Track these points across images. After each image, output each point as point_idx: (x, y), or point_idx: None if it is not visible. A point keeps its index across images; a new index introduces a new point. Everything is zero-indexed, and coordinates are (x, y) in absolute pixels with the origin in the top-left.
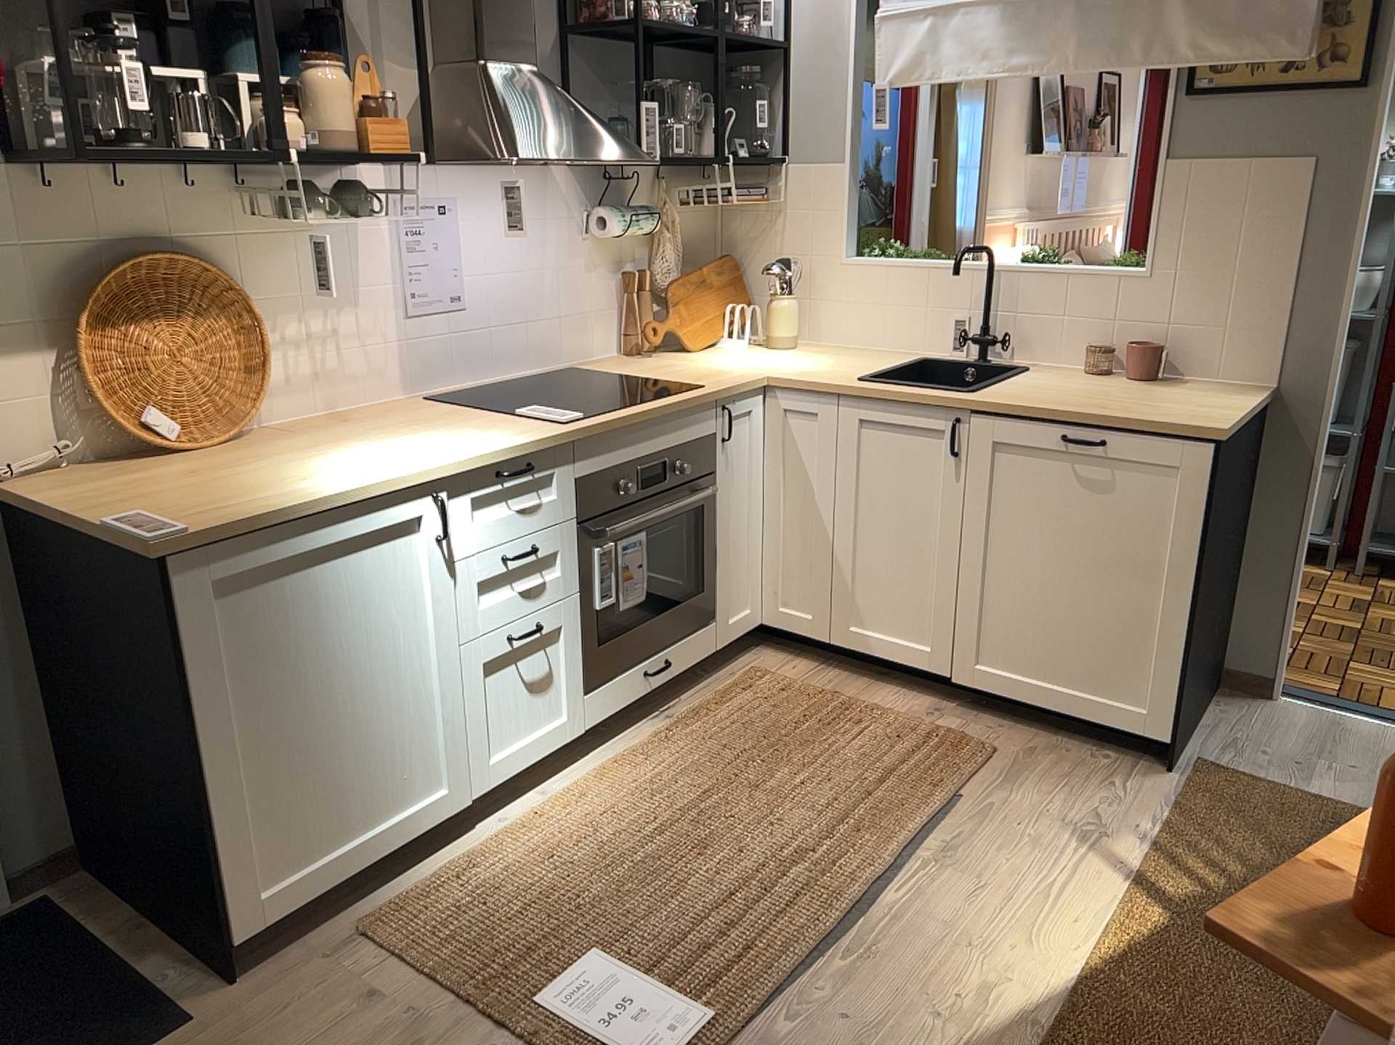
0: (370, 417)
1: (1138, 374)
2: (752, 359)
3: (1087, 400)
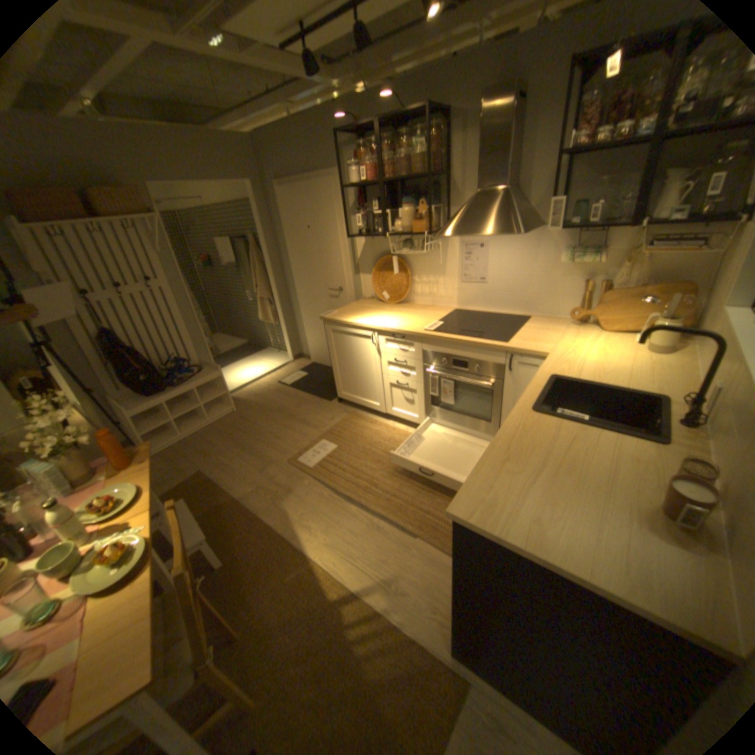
0: (429, 309)
1: (666, 505)
2: (603, 346)
3: (537, 459)
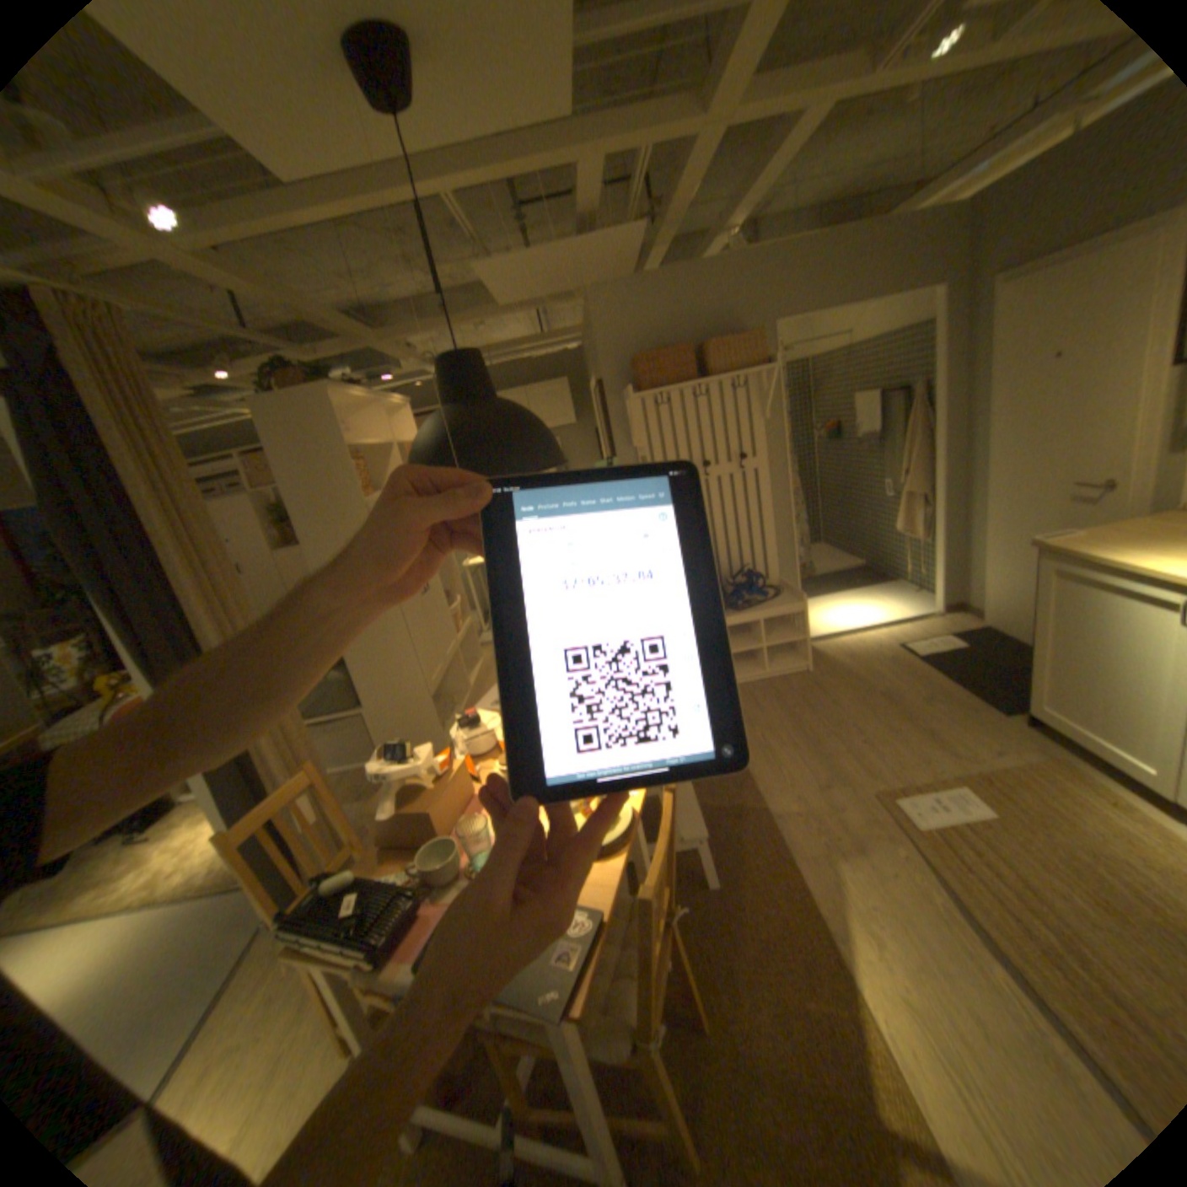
0: None
1: None
2: None
3: None
